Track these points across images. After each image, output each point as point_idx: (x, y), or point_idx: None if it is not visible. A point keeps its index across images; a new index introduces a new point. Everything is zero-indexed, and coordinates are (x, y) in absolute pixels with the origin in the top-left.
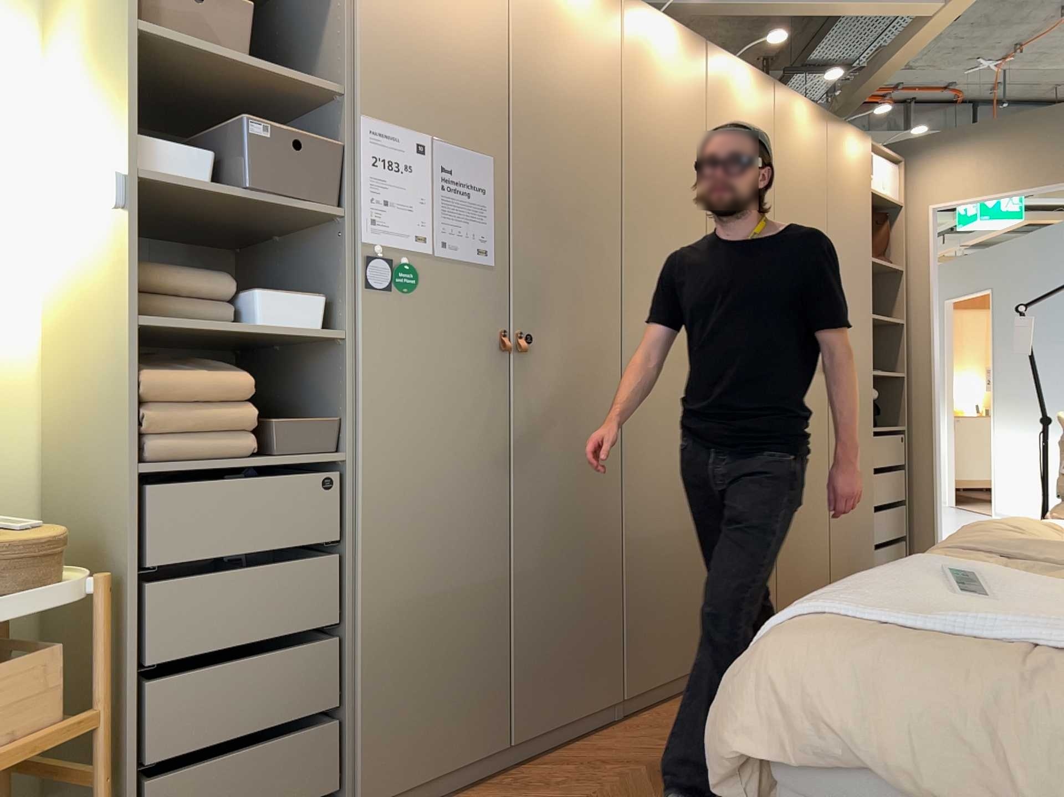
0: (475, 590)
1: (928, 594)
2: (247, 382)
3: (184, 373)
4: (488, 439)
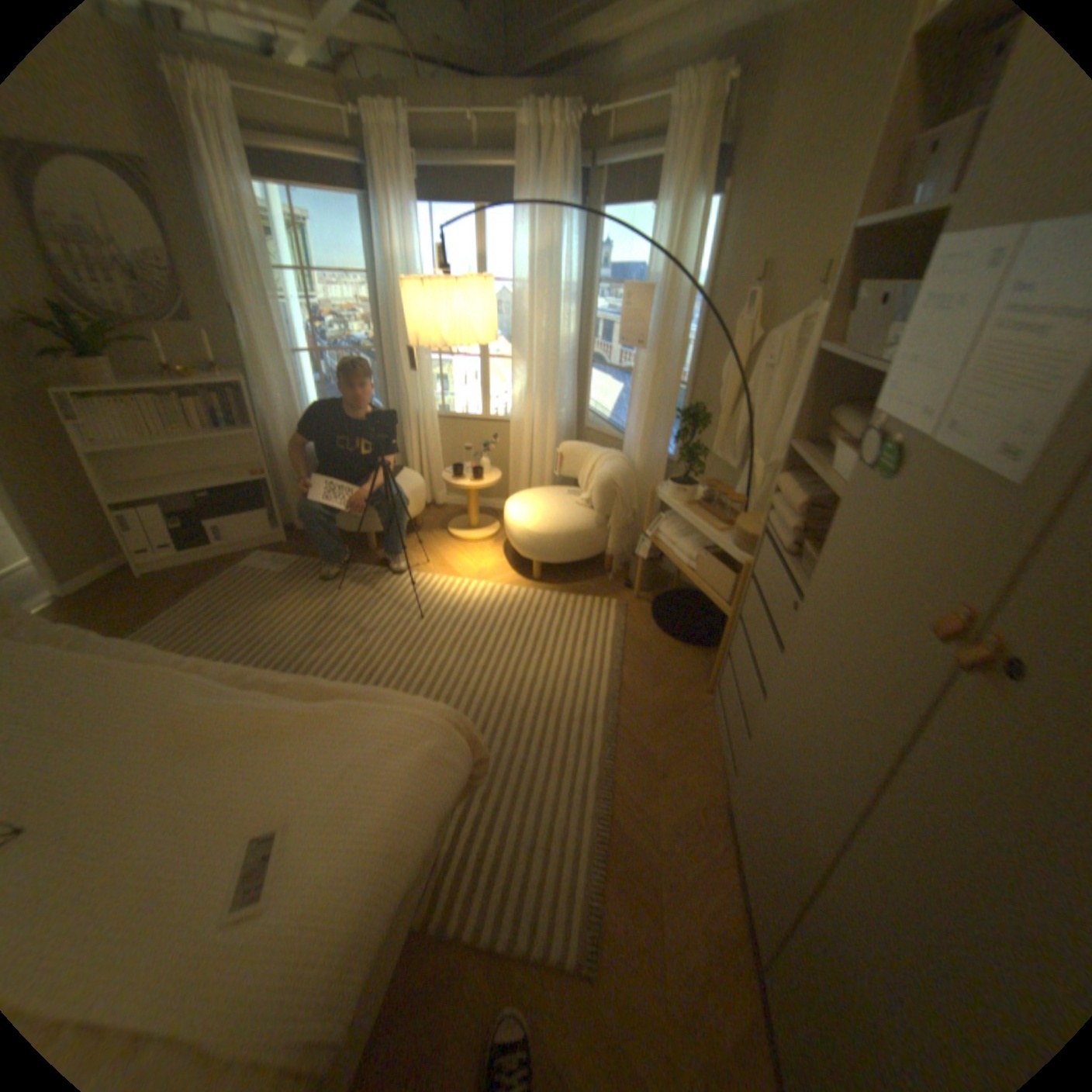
0: (802, 823)
1: (313, 806)
2: (807, 505)
3: (794, 483)
4: (877, 724)
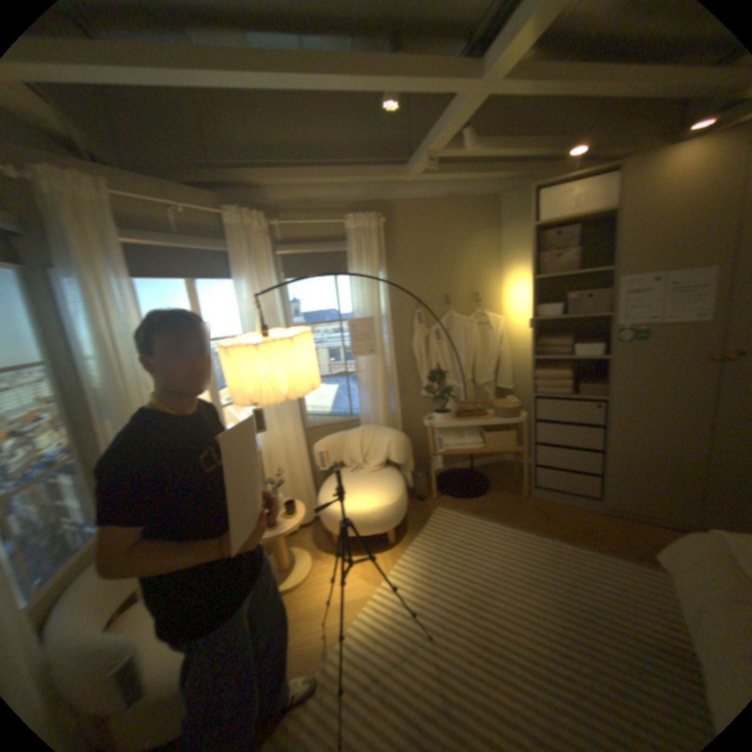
0: (680, 459)
1: None
2: (570, 373)
3: (549, 370)
4: (697, 400)
